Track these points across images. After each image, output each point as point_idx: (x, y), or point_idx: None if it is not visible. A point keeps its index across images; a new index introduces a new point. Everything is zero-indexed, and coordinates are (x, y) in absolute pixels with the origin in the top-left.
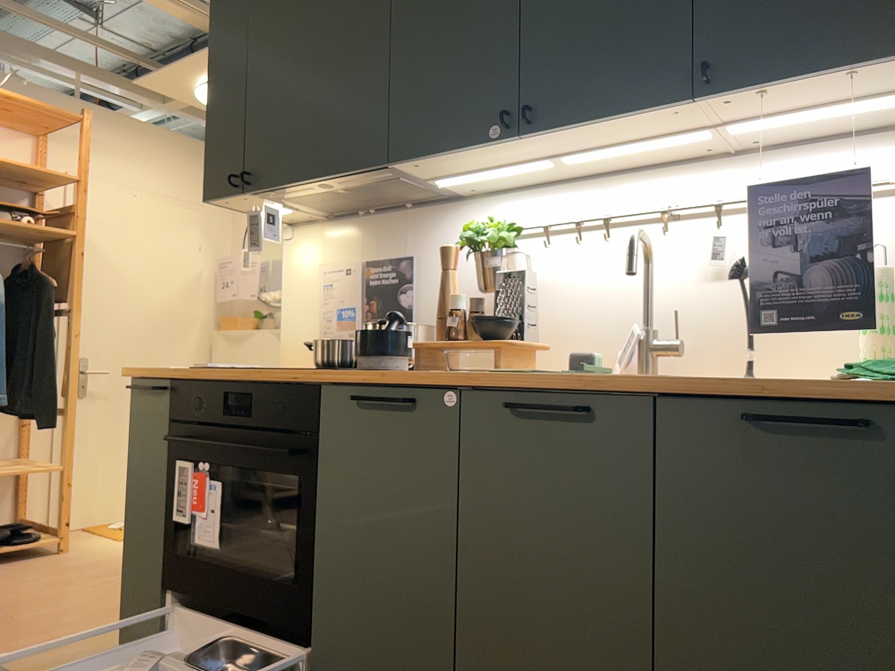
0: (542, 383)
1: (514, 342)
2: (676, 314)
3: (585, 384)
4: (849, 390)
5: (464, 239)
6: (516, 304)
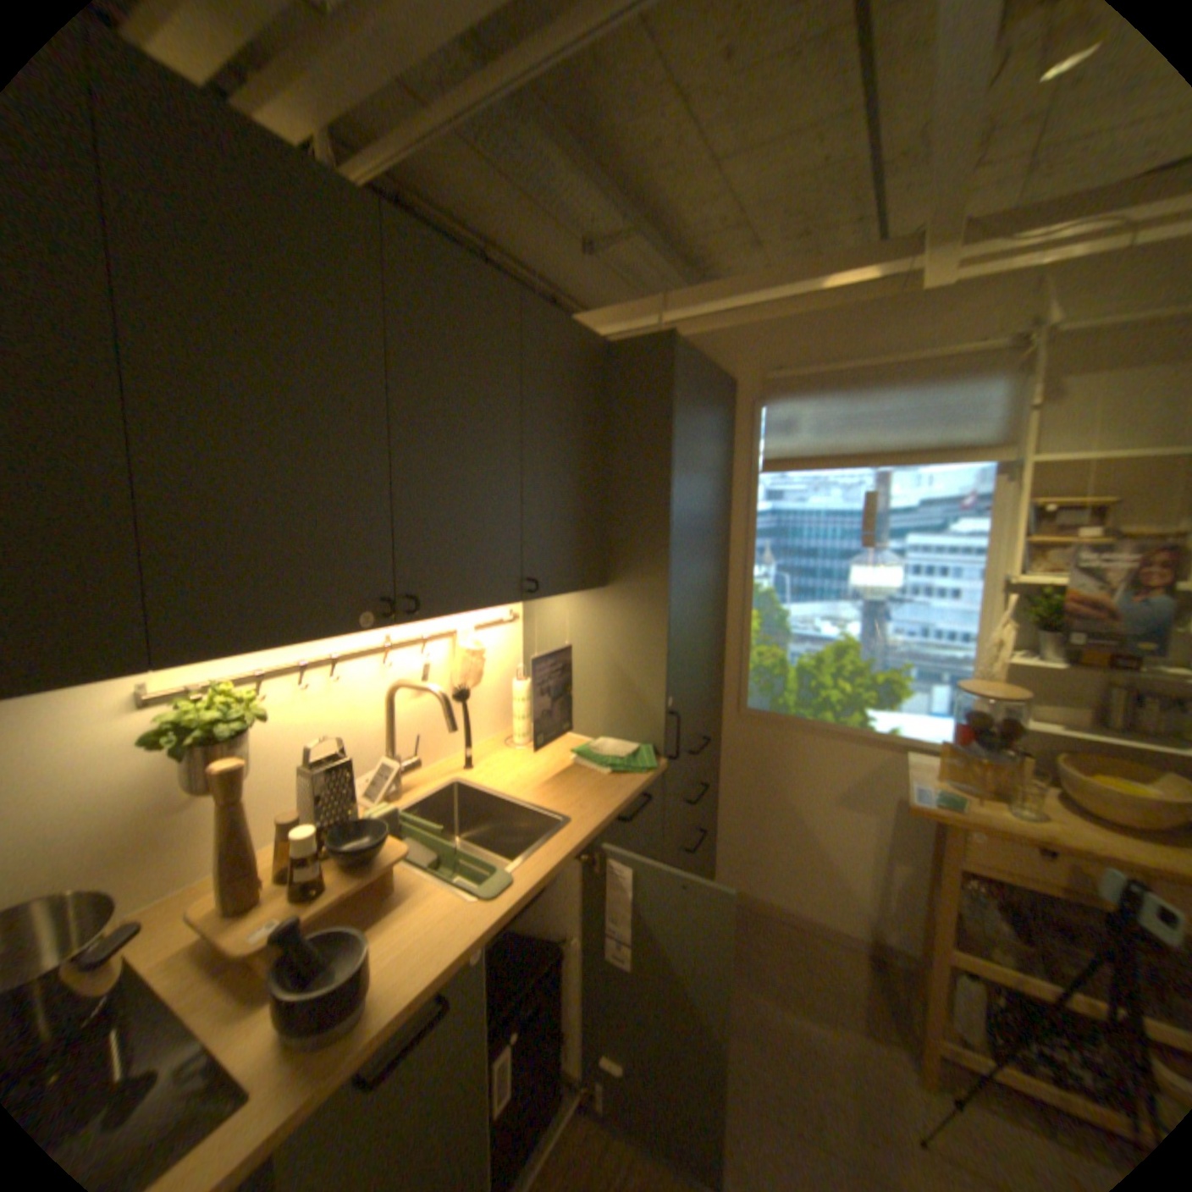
0: (538, 878)
1: (386, 848)
2: (420, 737)
3: (569, 857)
4: (646, 786)
5: (194, 735)
6: (345, 803)
